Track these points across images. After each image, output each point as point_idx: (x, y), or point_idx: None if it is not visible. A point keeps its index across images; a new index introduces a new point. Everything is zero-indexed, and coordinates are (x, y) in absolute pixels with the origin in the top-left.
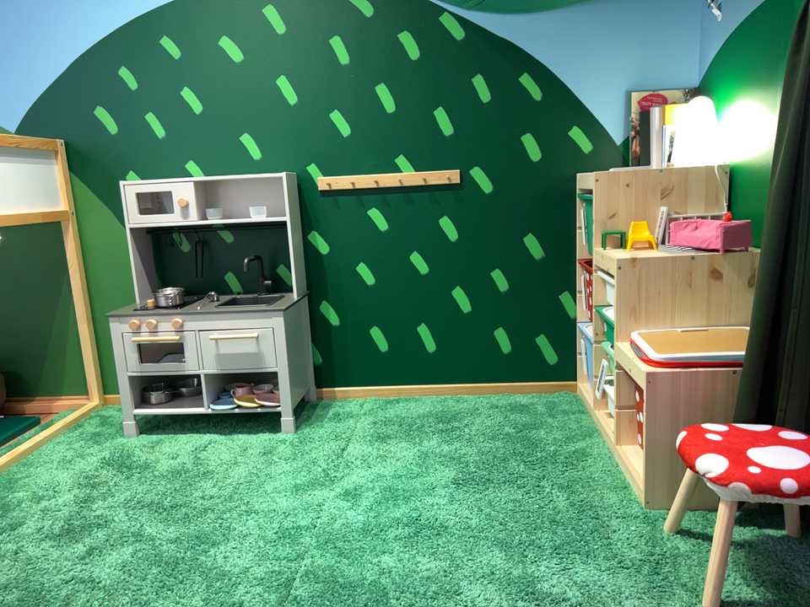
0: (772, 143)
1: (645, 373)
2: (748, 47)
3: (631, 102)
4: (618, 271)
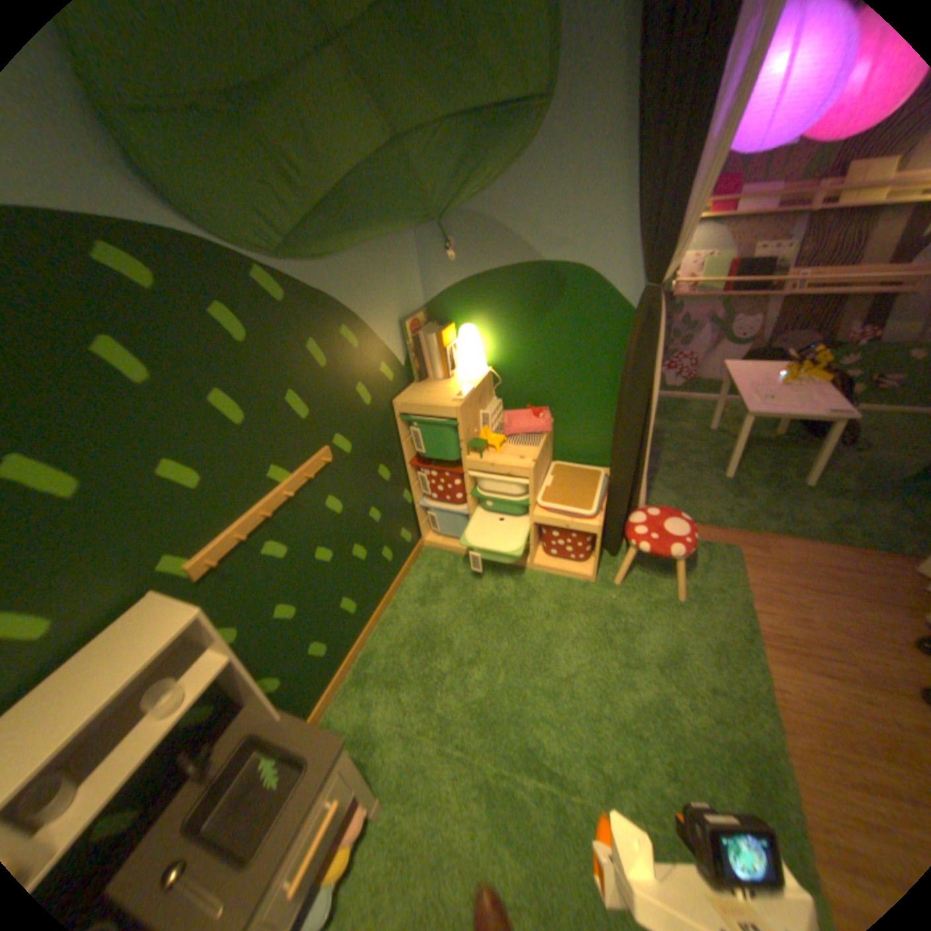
0: (542, 359)
1: (595, 525)
2: (503, 292)
3: (405, 330)
4: (531, 475)
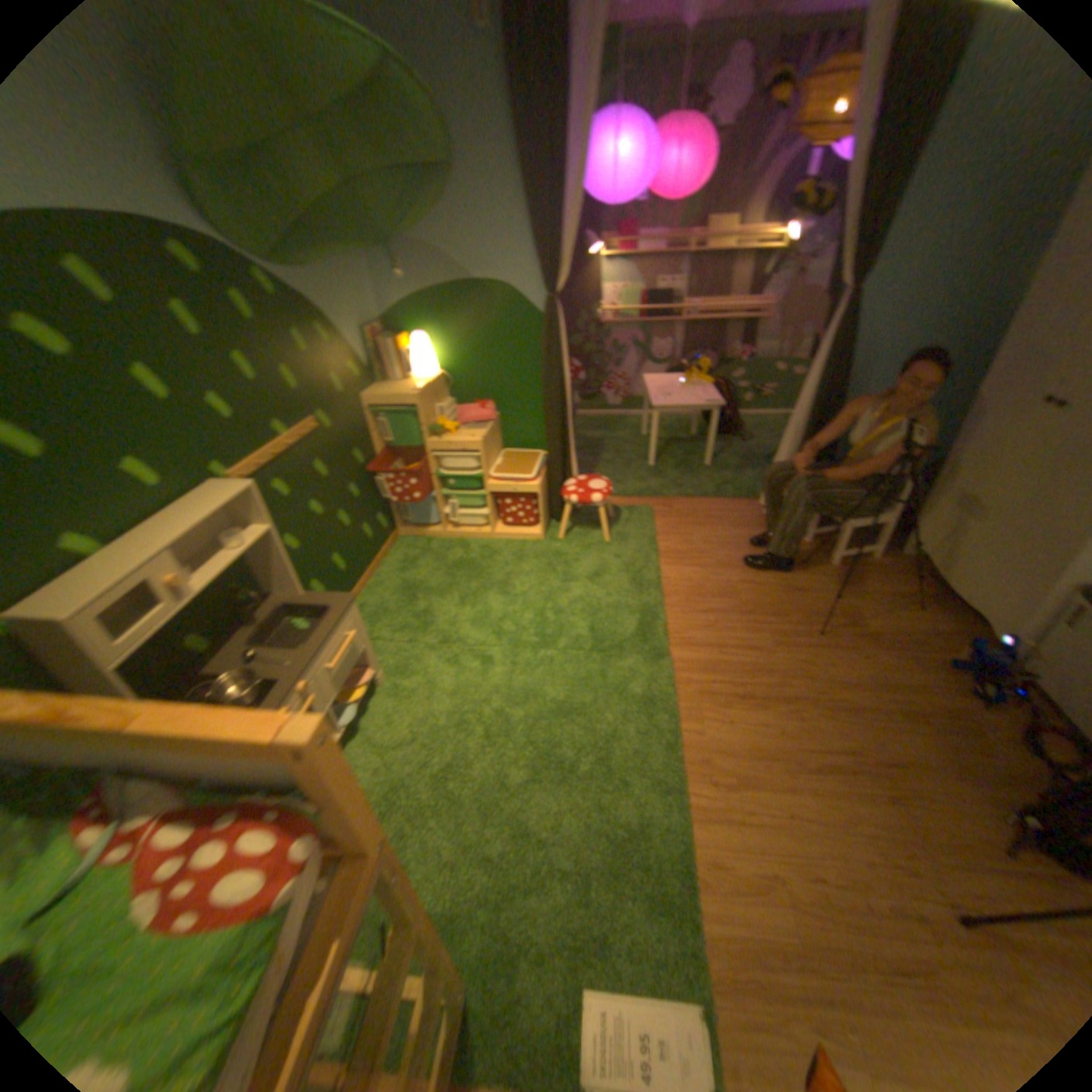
0: (481, 361)
1: (534, 485)
2: (443, 305)
3: (362, 335)
4: (479, 448)
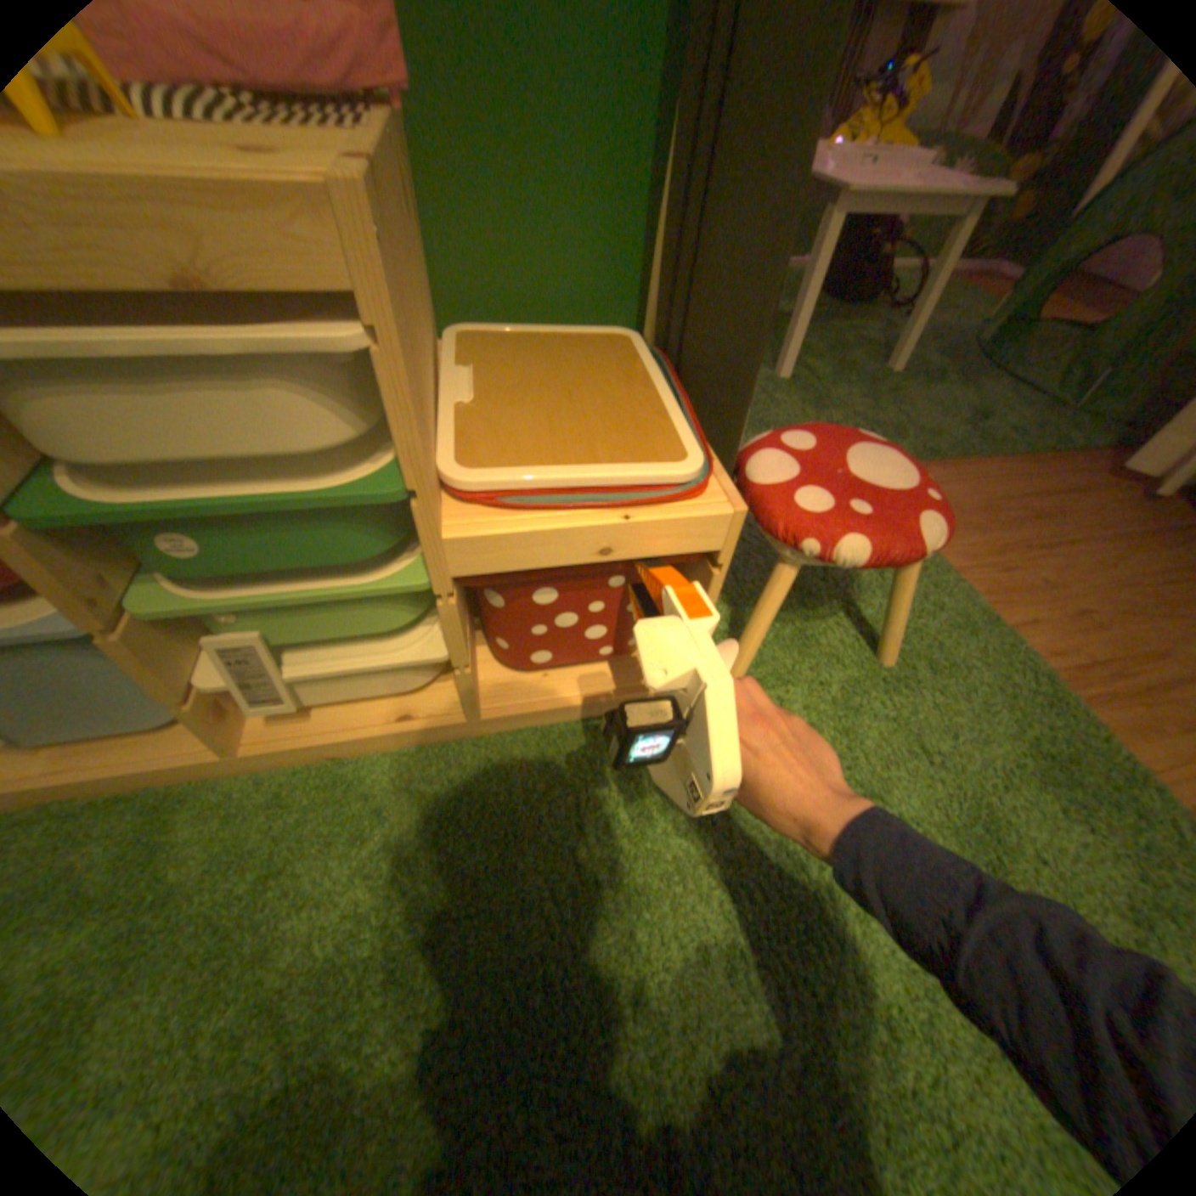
0: None
1: (725, 510)
2: None
3: None
4: (378, 254)
